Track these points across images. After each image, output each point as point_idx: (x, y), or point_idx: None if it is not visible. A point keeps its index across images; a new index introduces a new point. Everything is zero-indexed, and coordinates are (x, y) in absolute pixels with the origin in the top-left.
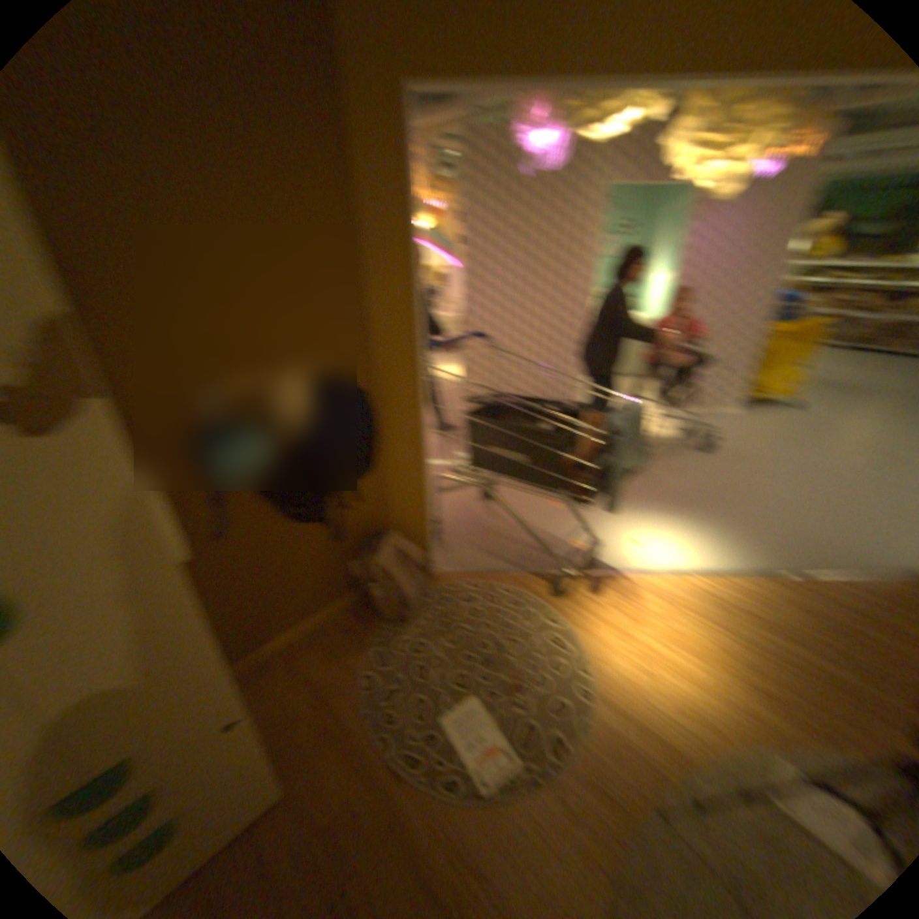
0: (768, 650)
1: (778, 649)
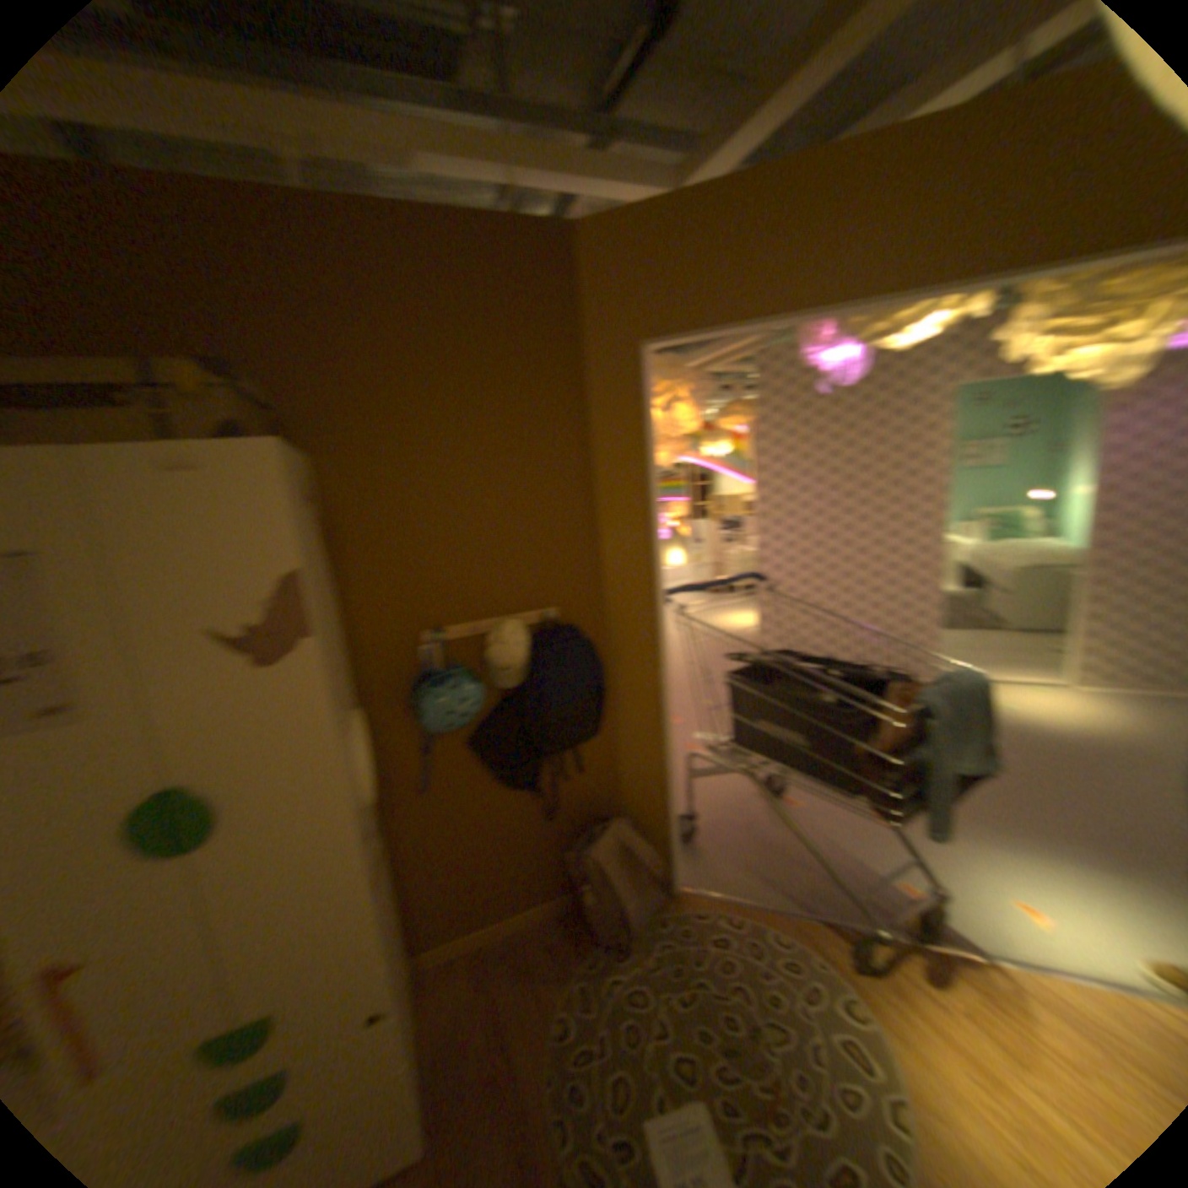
0: None
1: None
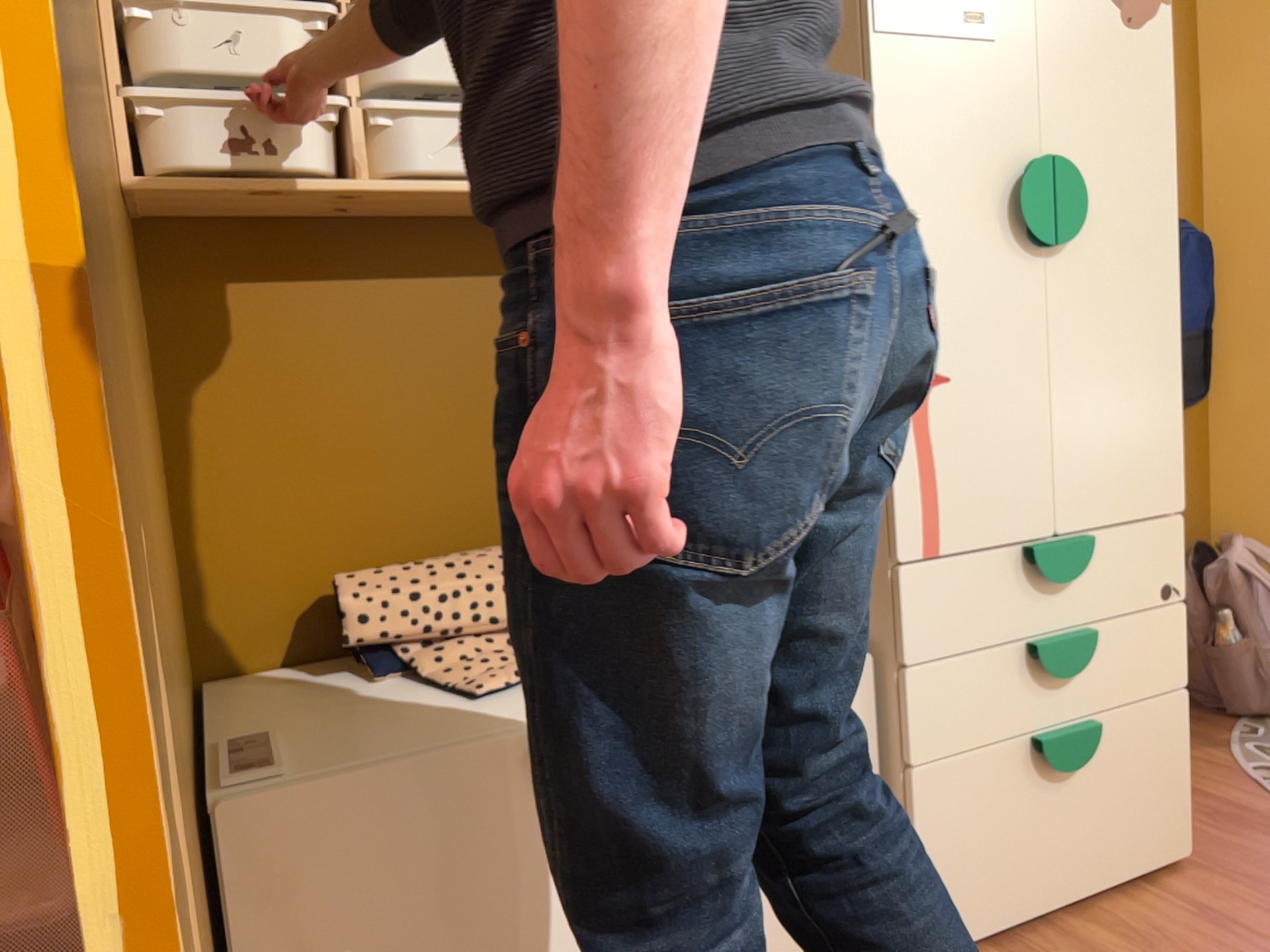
0: None
1: None
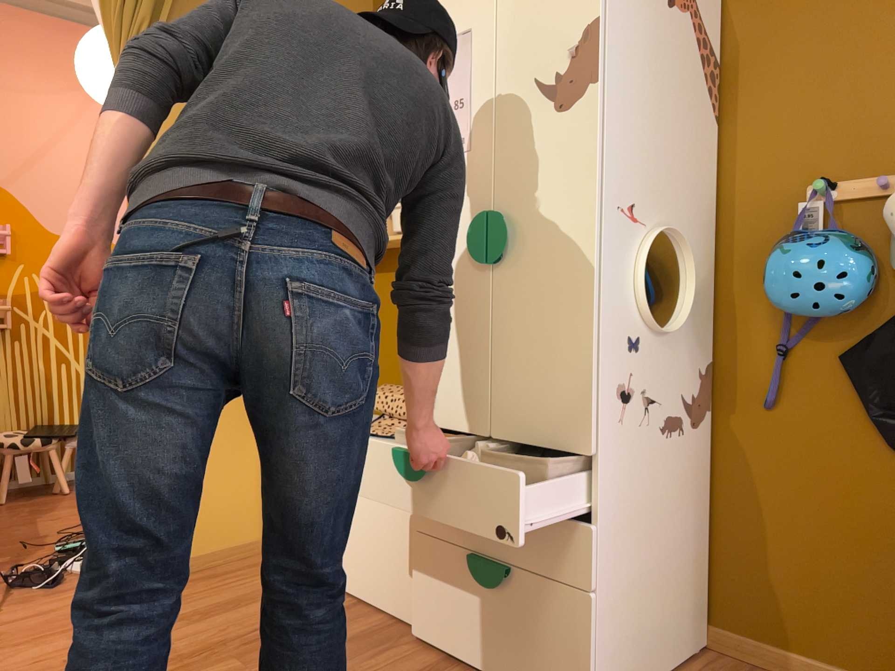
0: None
1: None
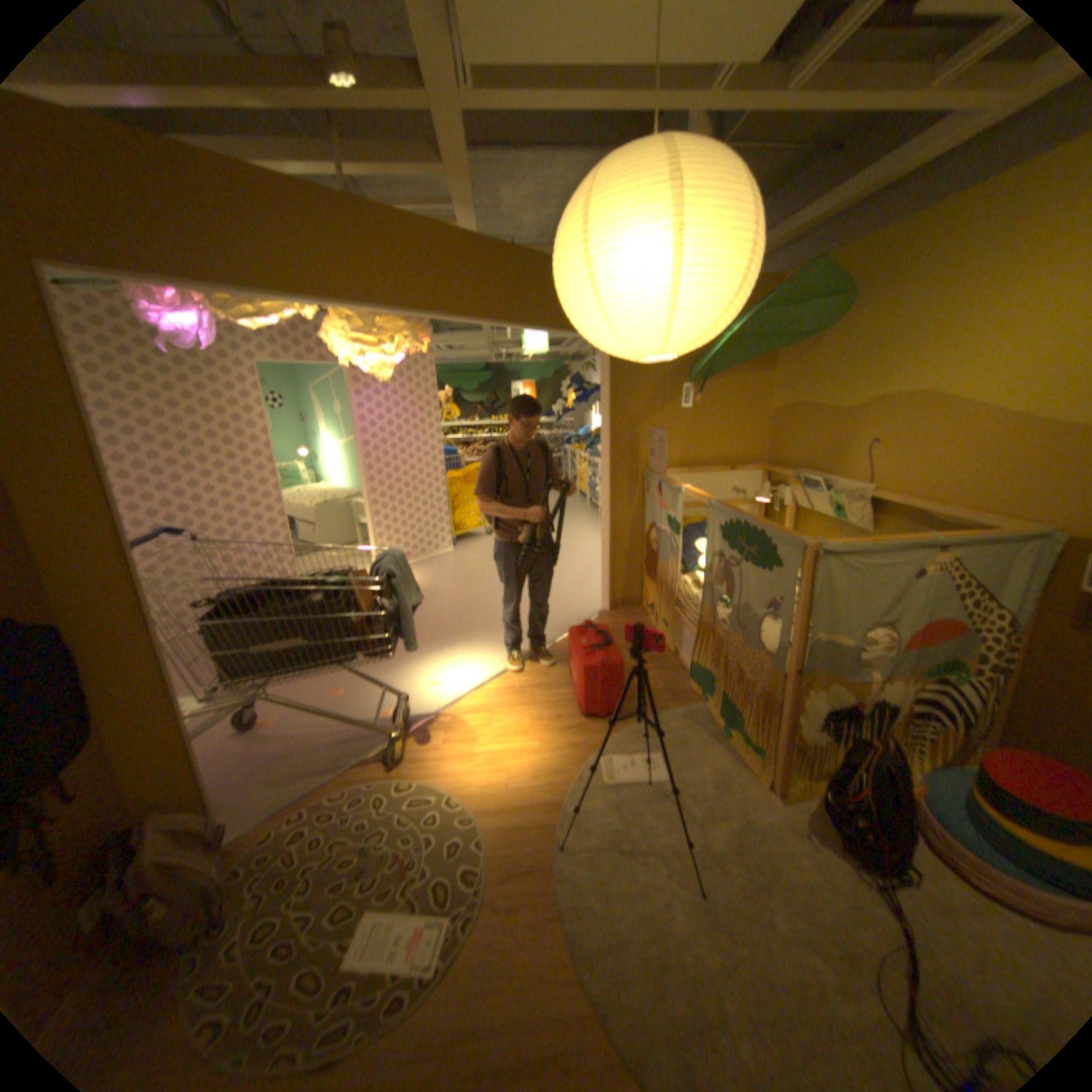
0: (559, 701)
1: (564, 697)
